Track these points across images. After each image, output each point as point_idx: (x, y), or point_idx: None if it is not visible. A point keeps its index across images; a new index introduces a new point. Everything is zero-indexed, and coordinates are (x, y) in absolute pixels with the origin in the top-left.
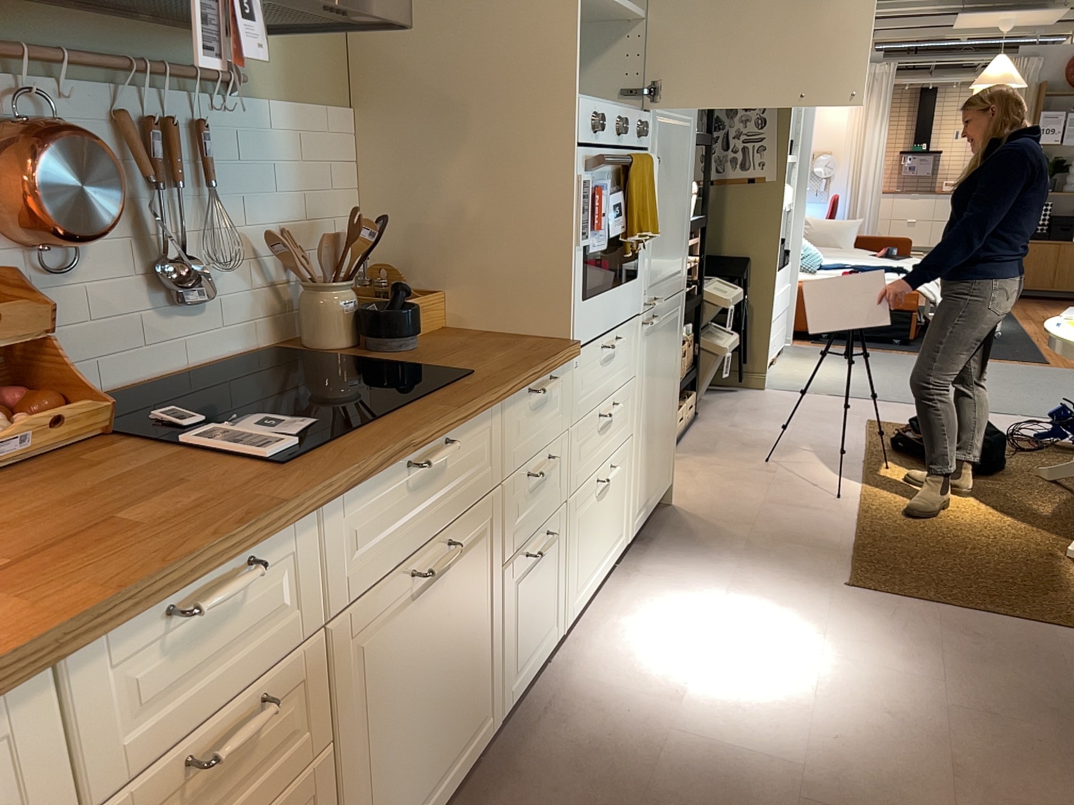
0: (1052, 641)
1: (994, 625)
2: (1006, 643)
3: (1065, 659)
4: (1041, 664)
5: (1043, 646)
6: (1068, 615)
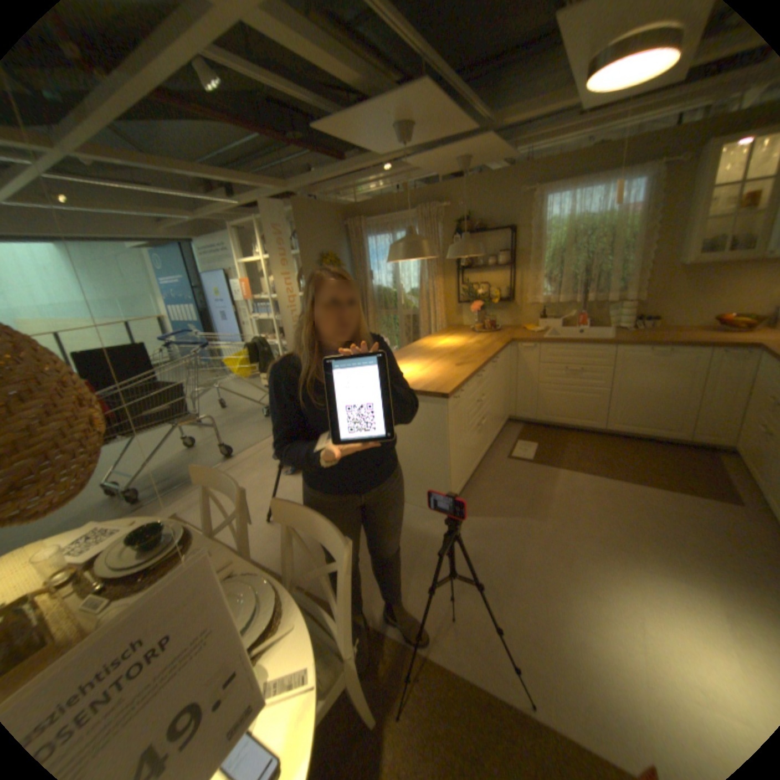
0: (474, 662)
1: (507, 687)
2: (507, 662)
3: (476, 641)
4: (495, 637)
5: (483, 656)
6: (443, 695)
